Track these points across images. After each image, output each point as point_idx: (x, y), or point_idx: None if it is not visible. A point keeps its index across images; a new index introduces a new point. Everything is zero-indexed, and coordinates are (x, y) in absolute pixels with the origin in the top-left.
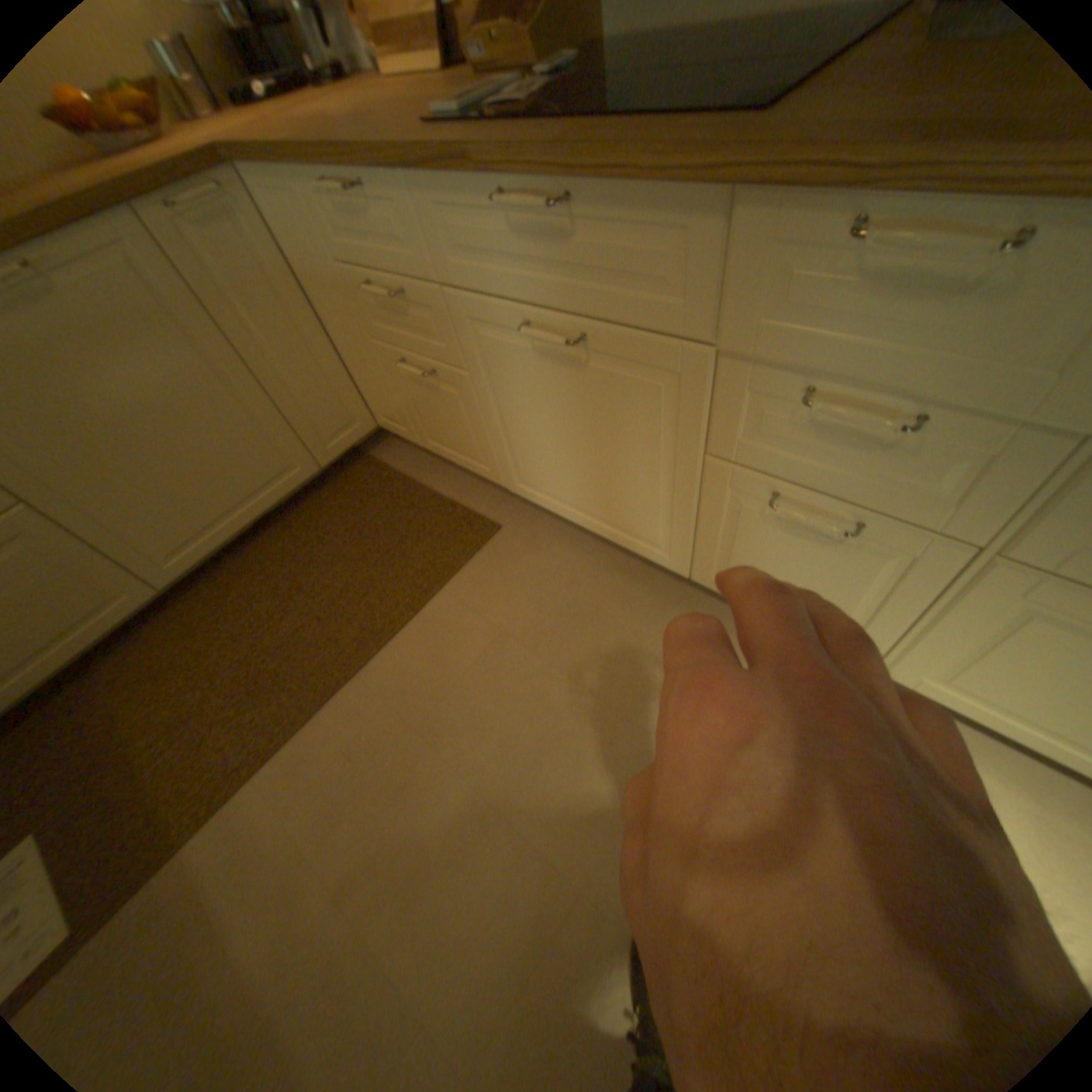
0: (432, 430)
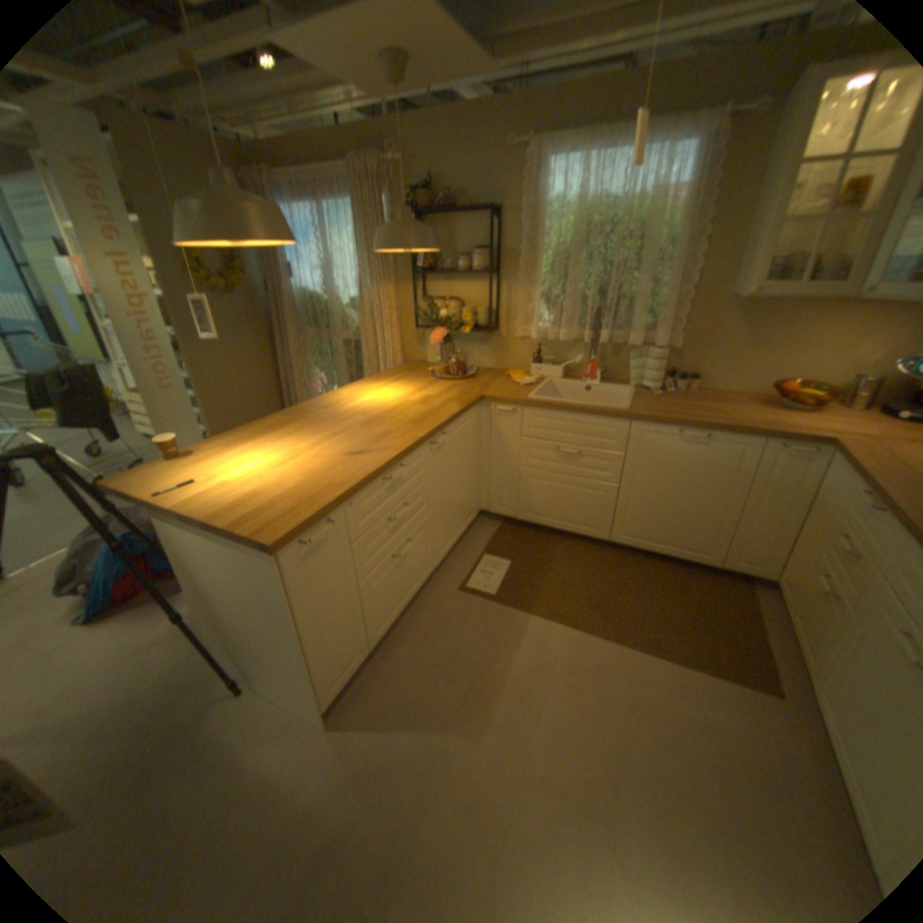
0: (807, 619)
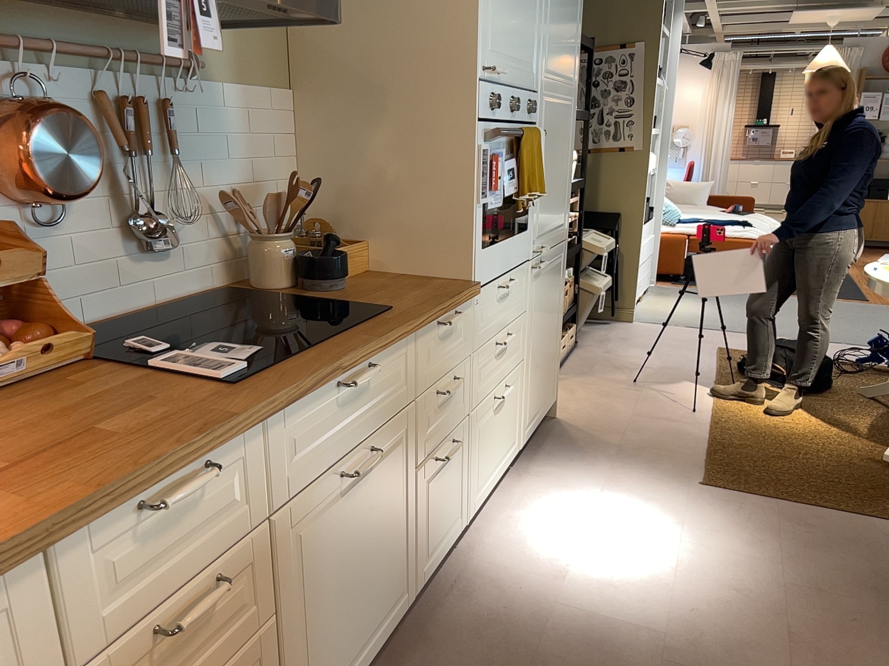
0: None
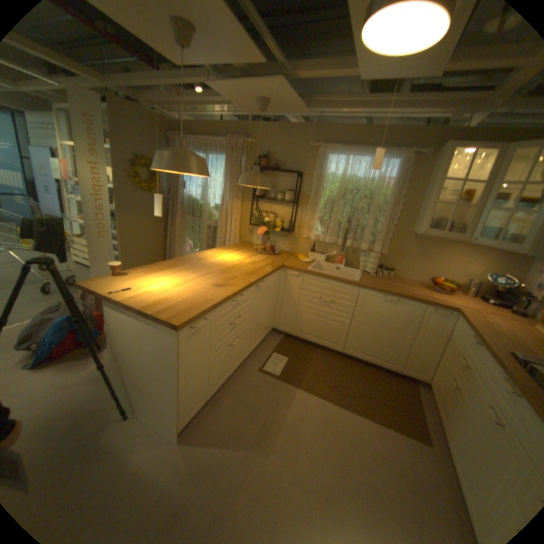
0: (445, 403)
